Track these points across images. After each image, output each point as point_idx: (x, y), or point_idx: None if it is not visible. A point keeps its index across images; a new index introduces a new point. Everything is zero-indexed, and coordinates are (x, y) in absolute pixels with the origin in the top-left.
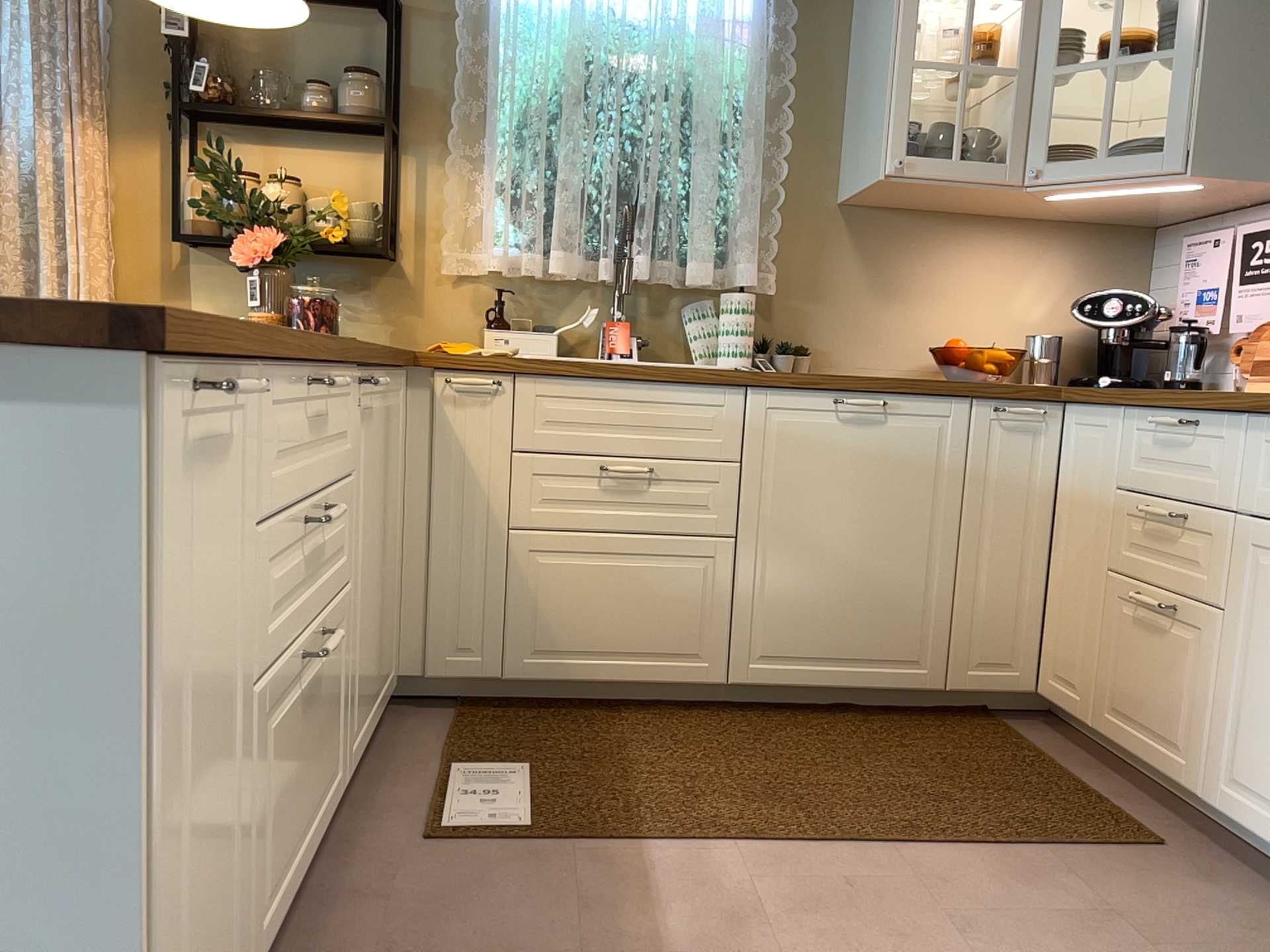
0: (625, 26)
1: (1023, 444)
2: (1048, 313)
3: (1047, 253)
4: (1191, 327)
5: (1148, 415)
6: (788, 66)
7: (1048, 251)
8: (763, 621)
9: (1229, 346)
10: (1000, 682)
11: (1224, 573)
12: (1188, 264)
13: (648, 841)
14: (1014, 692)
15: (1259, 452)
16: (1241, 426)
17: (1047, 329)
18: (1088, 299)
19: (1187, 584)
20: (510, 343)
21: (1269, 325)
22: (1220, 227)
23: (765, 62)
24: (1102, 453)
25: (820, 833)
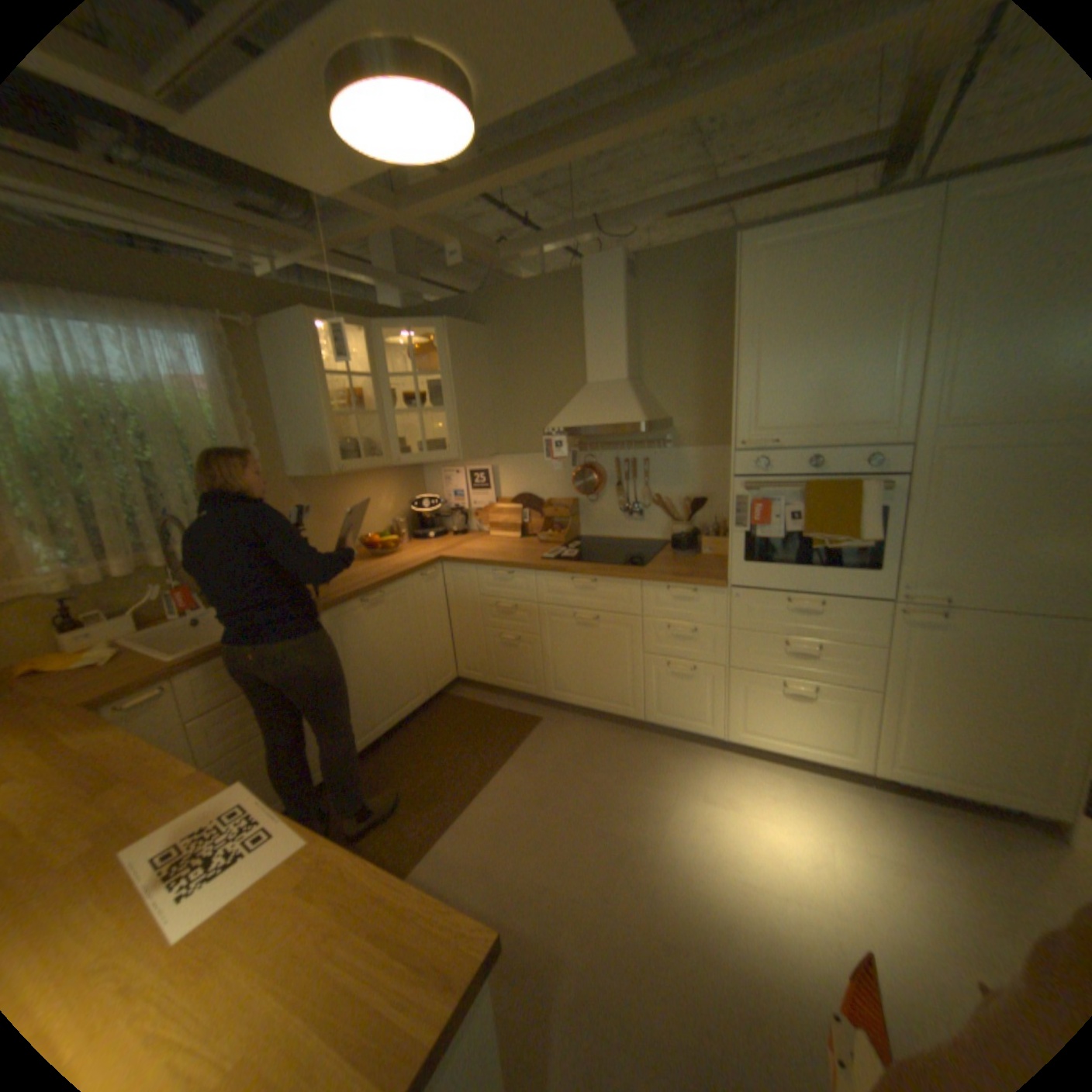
0: (108, 391)
1: (431, 586)
2: (392, 508)
3: (385, 481)
4: (456, 509)
5: (487, 569)
6: (237, 406)
7: (385, 480)
8: (355, 722)
9: (468, 513)
10: (445, 682)
11: (536, 624)
12: (444, 480)
13: (408, 872)
14: (450, 683)
15: (540, 583)
16: (531, 574)
17: (393, 514)
18: (413, 502)
19: (521, 629)
20: (89, 640)
21: (487, 508)
22: (451, 464)
23: (221, 406)
24: (466, 583)
25: (458, 805)
